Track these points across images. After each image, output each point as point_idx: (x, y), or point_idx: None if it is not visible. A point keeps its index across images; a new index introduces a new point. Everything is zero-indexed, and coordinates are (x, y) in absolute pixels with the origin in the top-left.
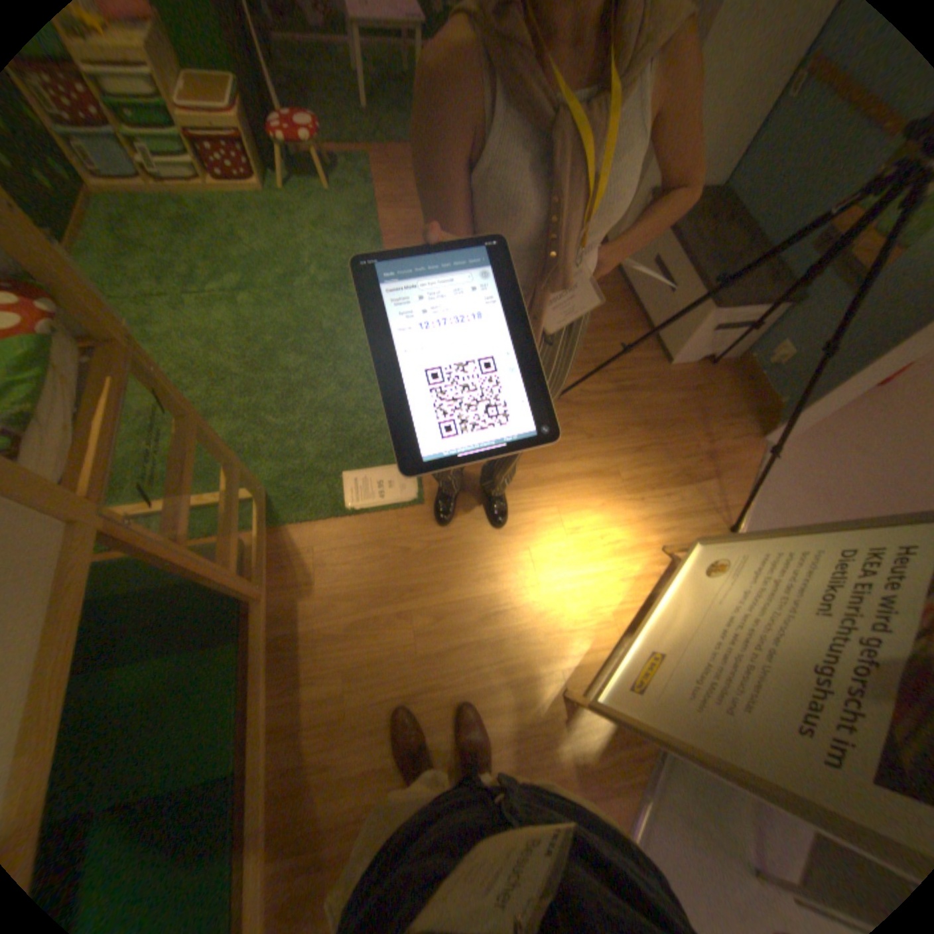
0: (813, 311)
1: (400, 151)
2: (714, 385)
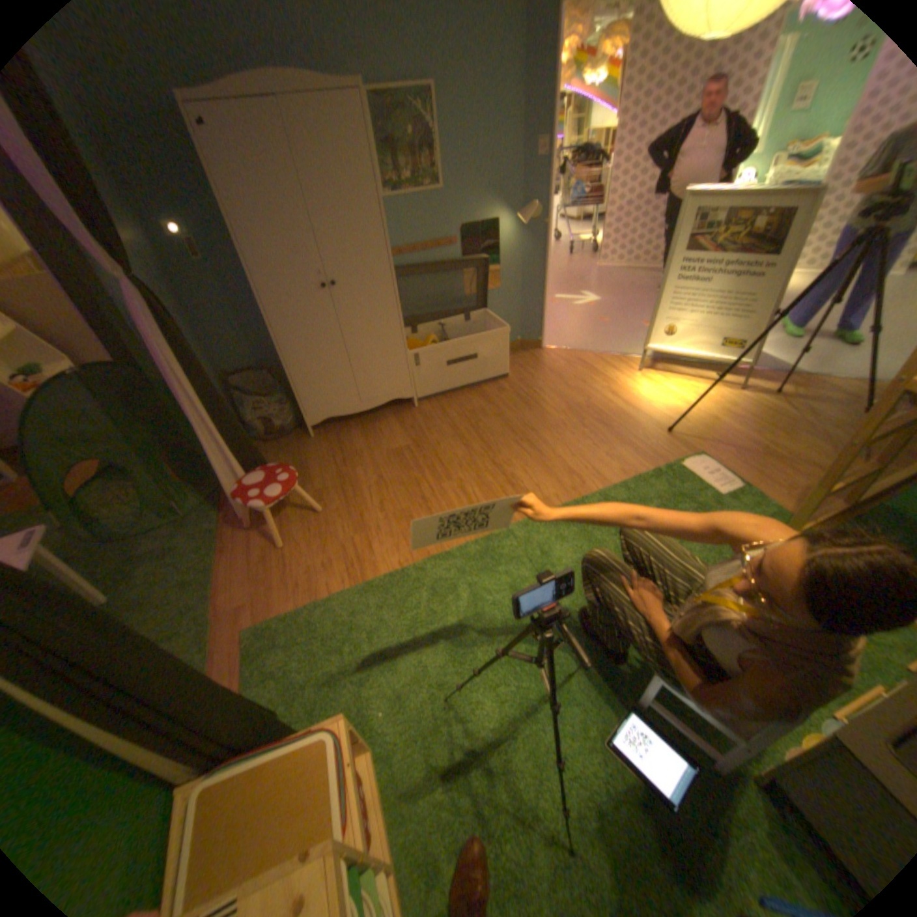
0: (491, 307)
1: (226, 593)
2: (511, 362)
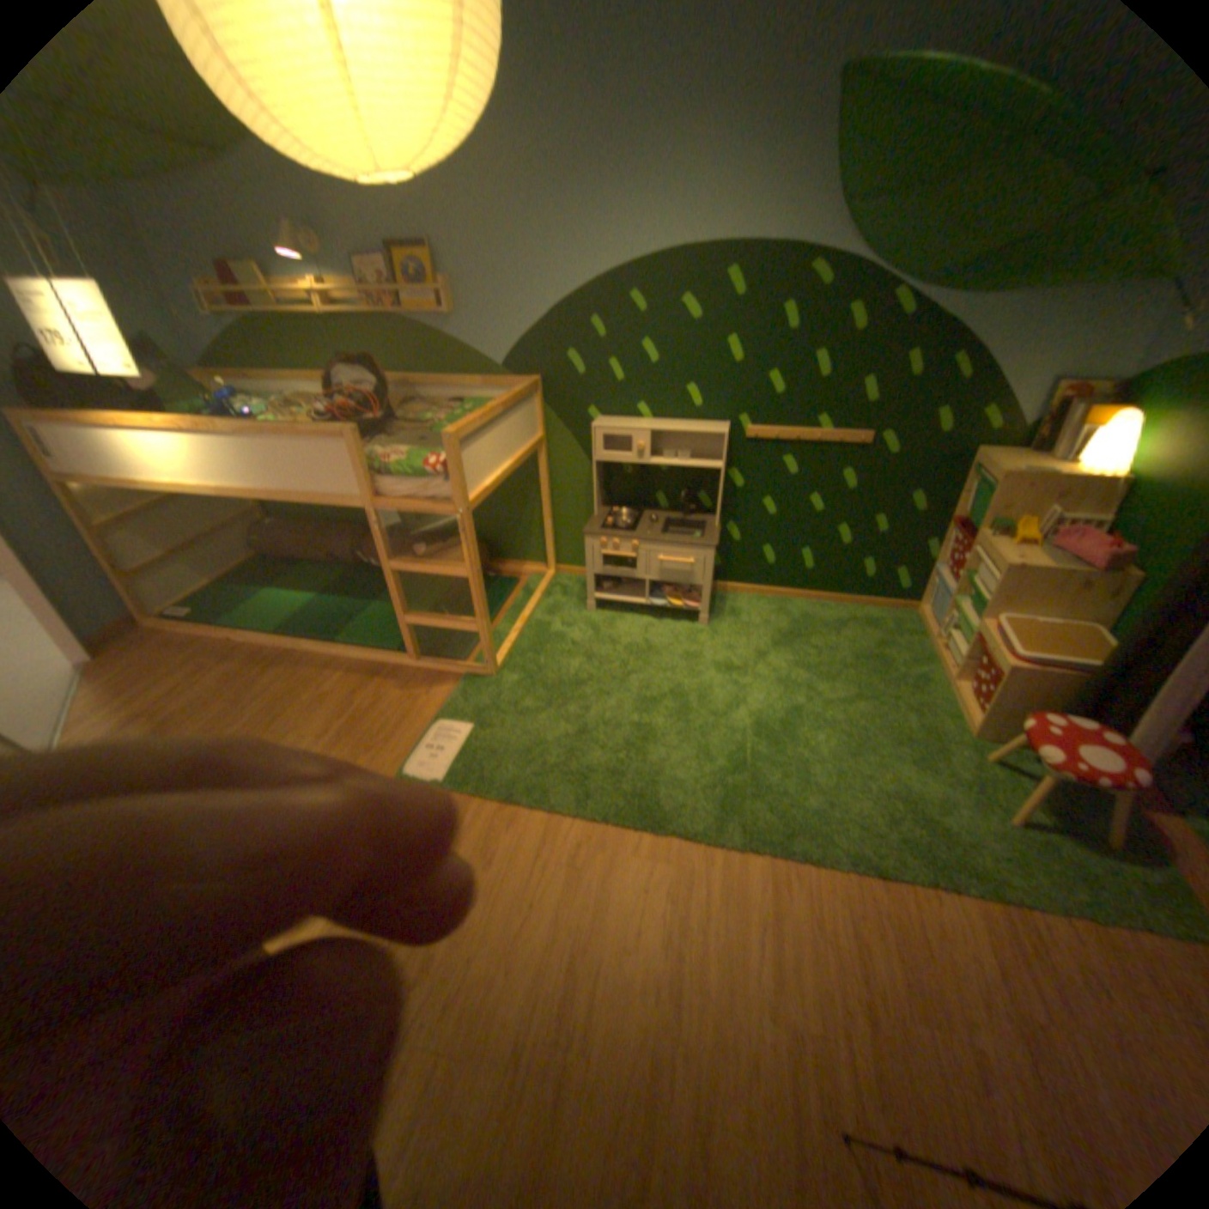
0: None
1: None
2: None
